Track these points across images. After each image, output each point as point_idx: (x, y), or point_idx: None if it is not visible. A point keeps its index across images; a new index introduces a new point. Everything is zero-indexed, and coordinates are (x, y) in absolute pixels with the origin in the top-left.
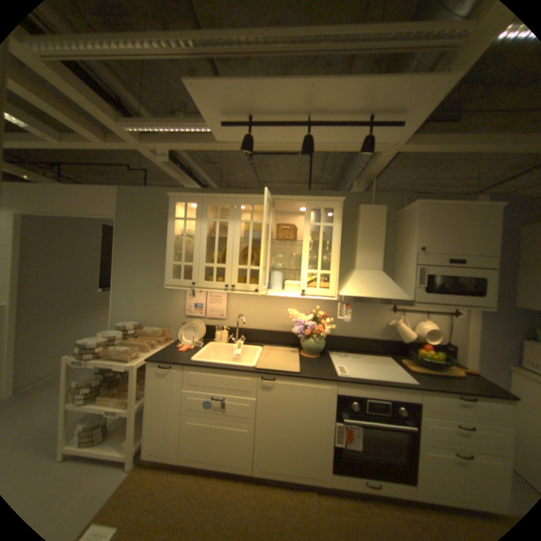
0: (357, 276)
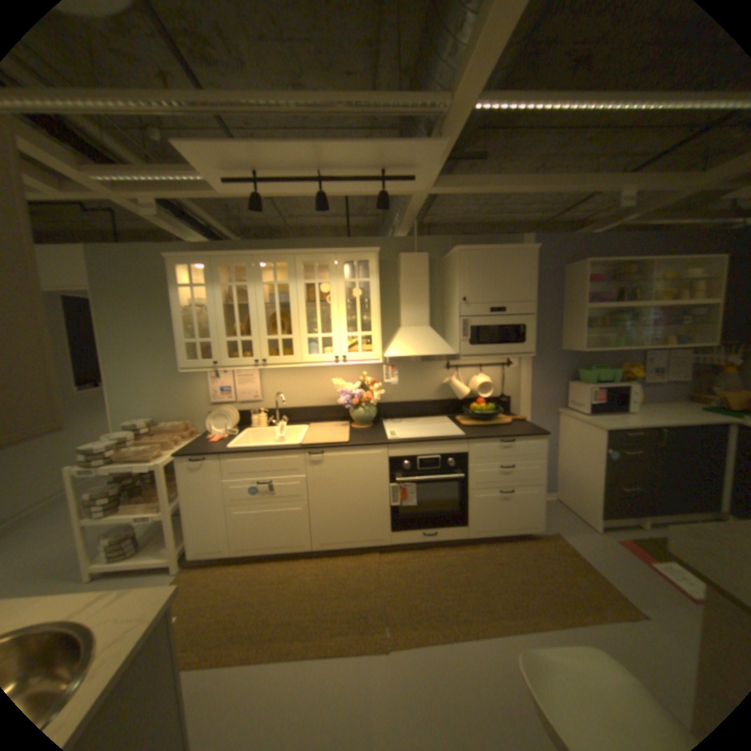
0: (403, 335)
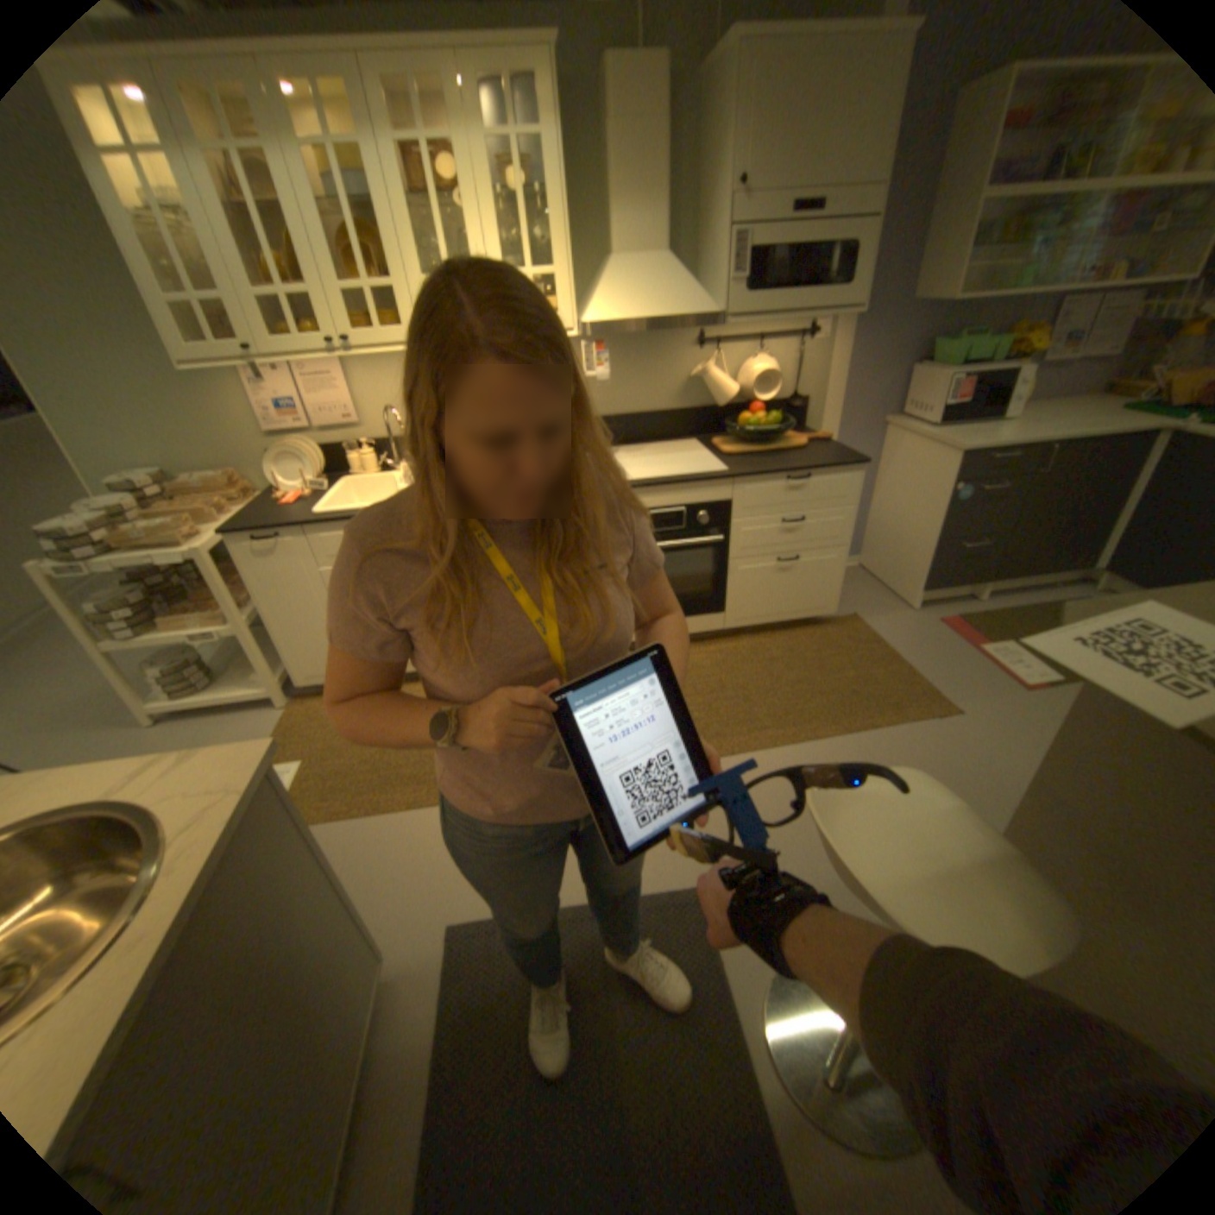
0: (616, 274)
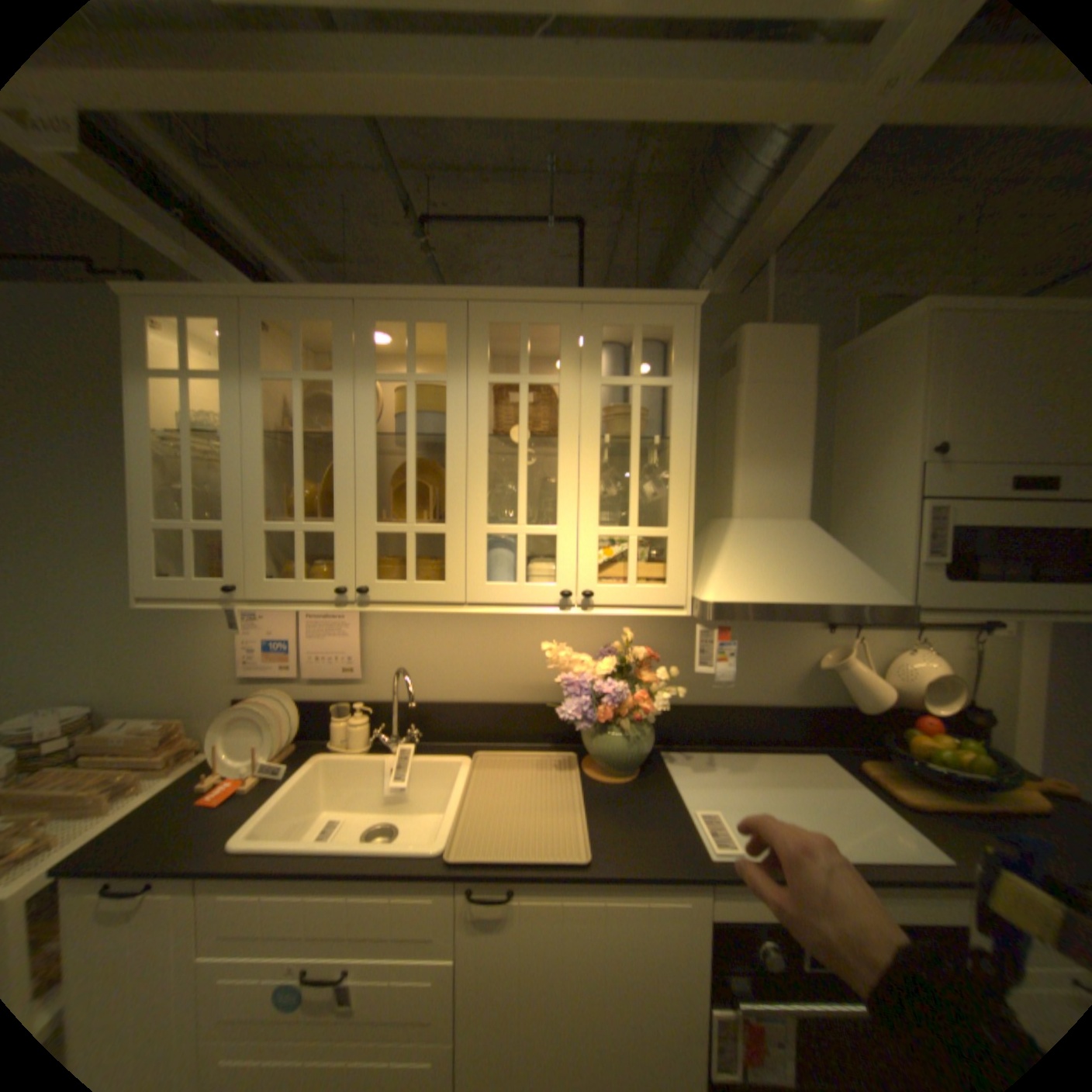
0: (742, 540)
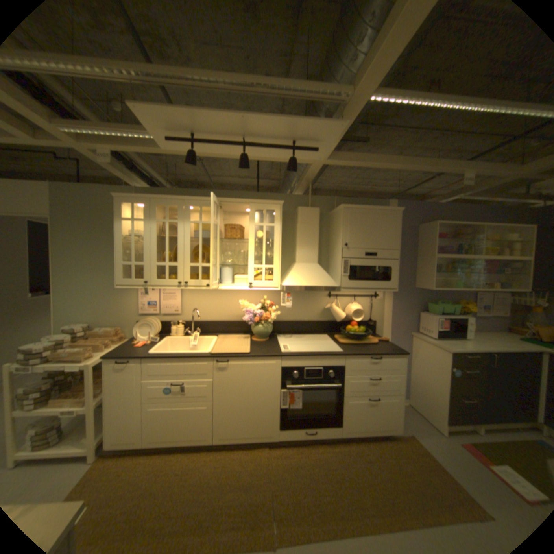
0: (296, 269)
